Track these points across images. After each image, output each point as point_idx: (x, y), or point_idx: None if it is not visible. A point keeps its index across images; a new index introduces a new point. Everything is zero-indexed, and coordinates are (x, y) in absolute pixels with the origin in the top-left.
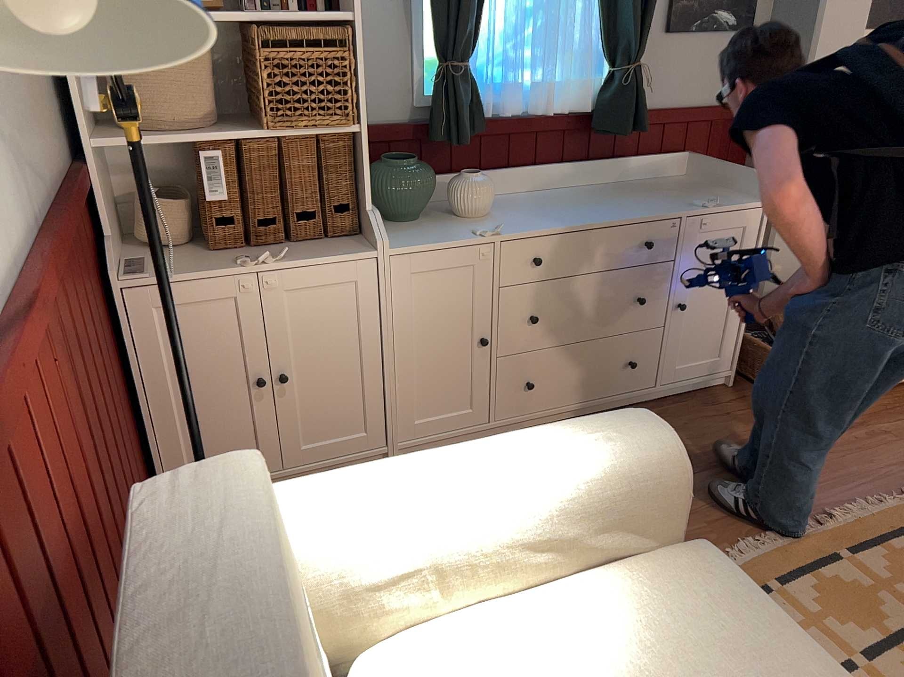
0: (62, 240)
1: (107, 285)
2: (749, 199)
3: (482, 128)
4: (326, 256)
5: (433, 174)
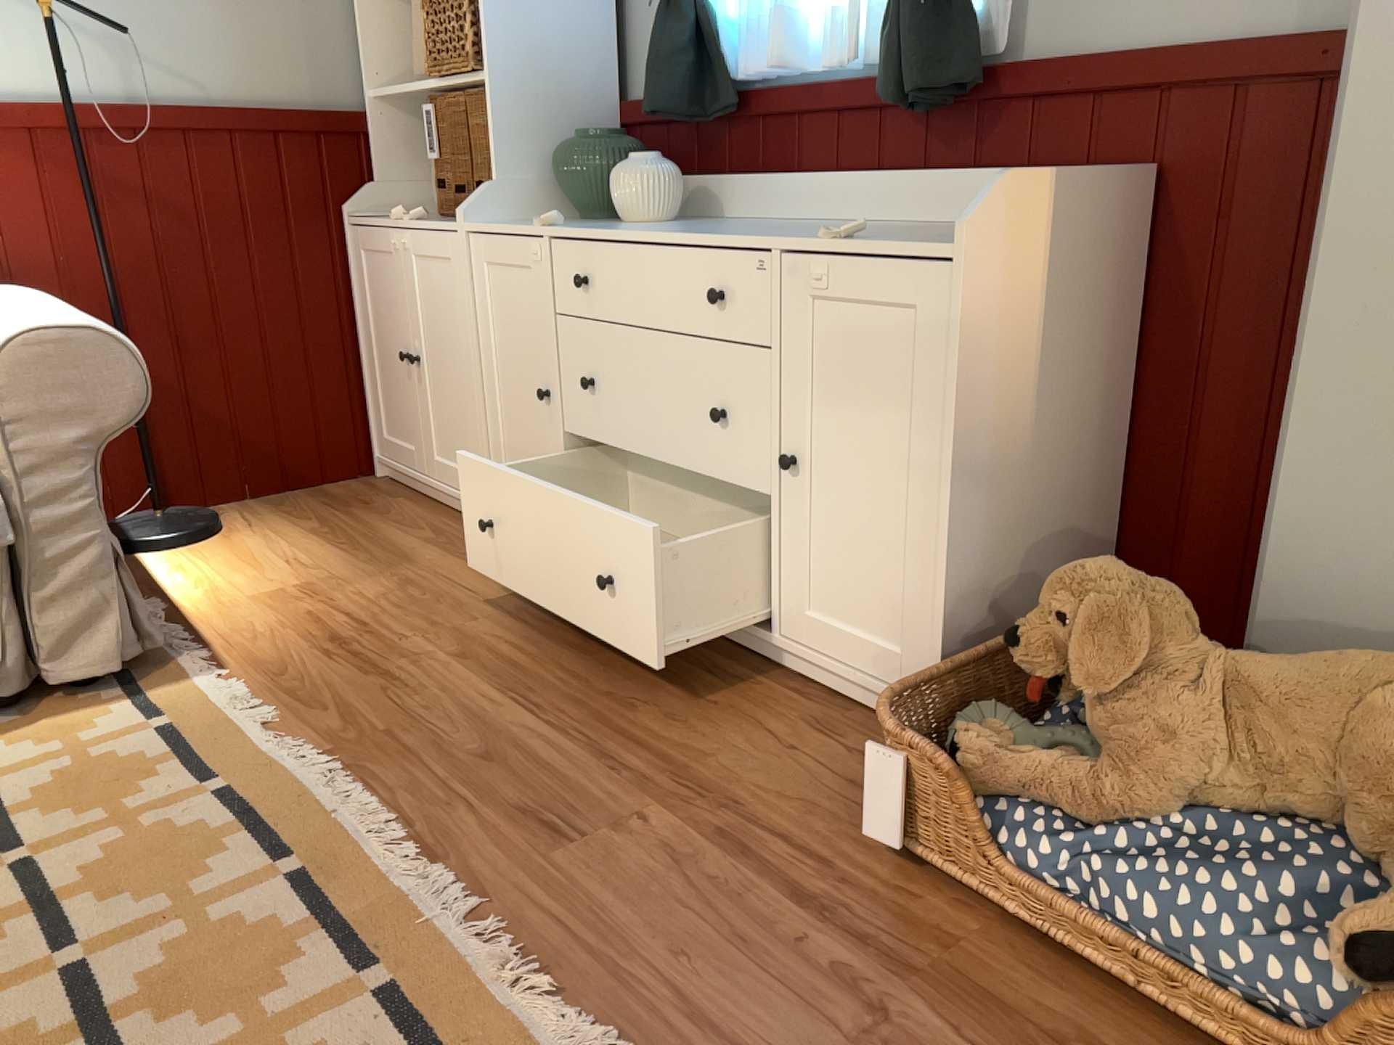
0: (155, 122)
1: (344, 221)
2: (955, 243)
3: (730, 102)
4: (441, 226)
5: (608, 157)
